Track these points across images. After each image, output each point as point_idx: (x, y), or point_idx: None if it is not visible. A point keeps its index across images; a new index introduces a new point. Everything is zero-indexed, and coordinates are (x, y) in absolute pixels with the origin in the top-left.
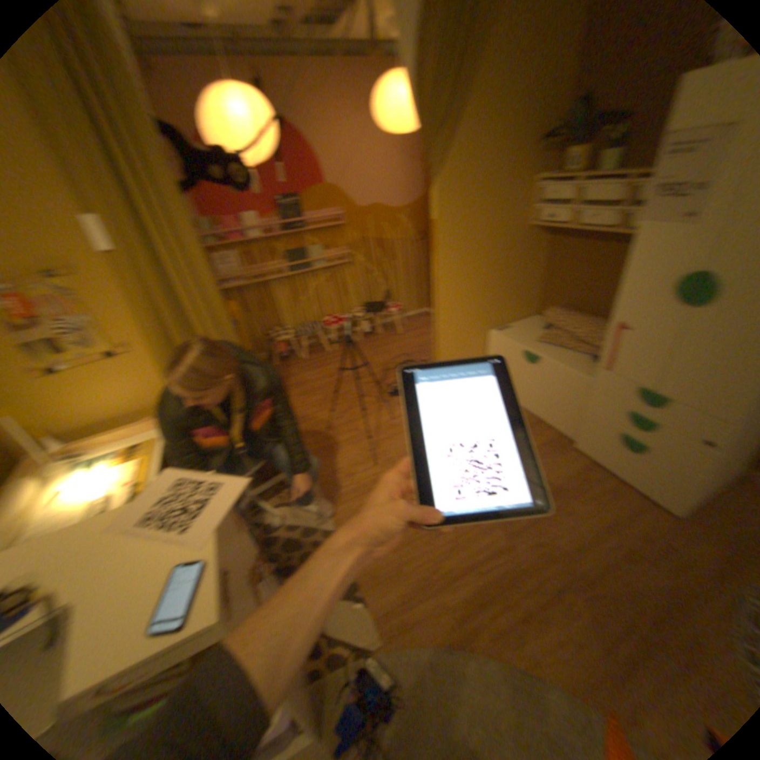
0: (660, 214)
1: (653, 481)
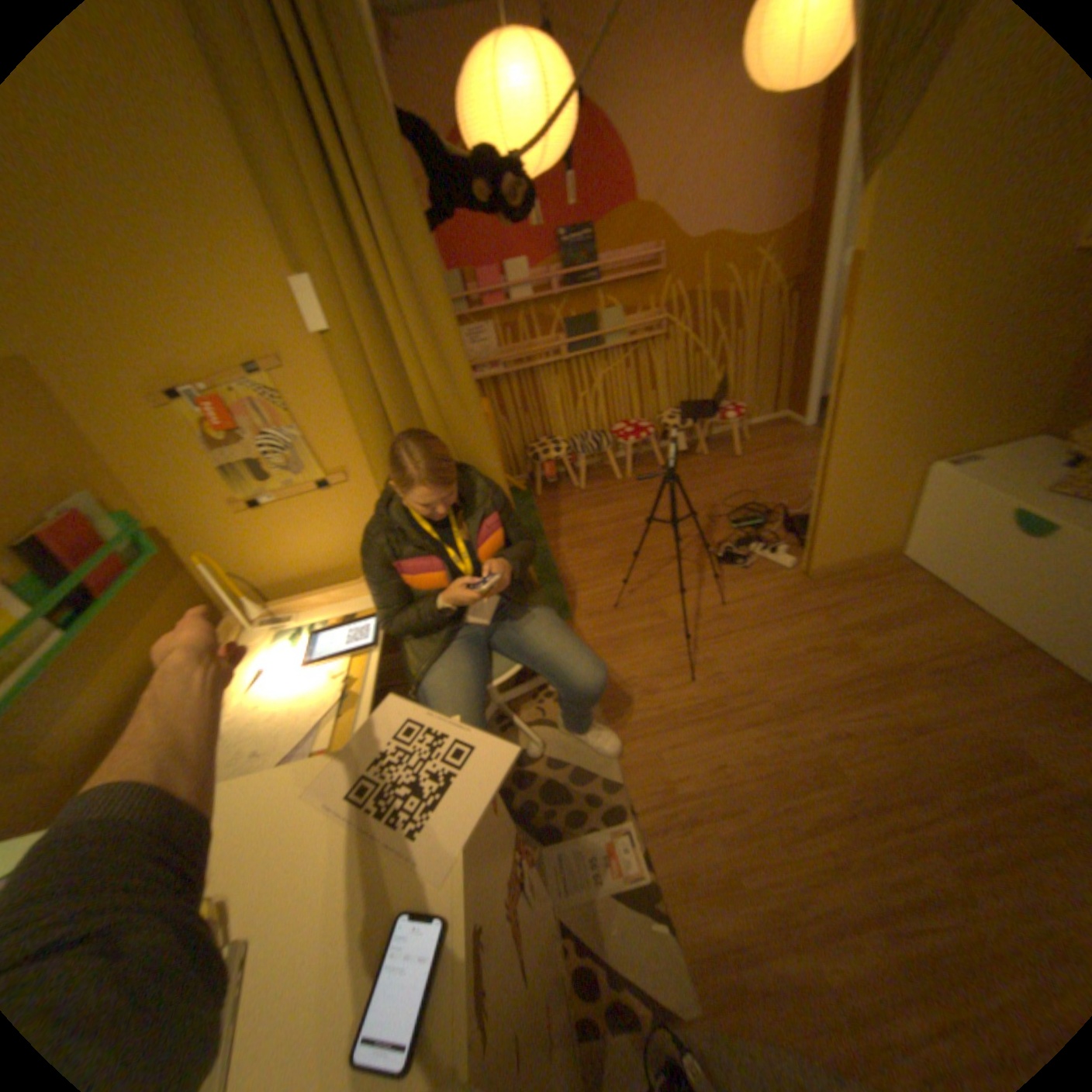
0: None
1: None
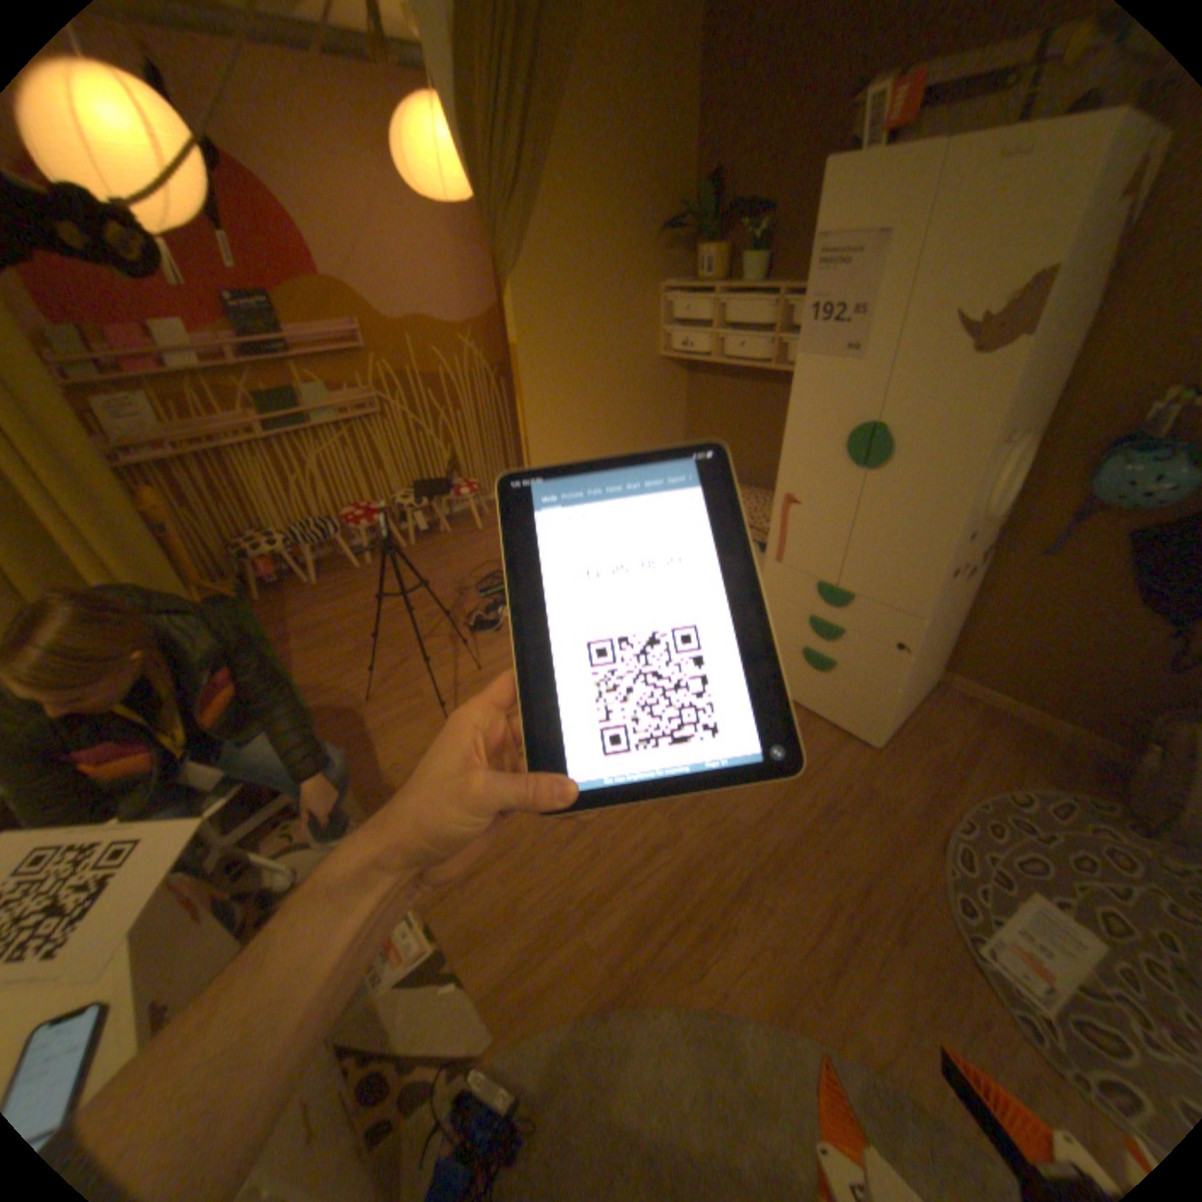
0: (820, 345)
1: (845, 706)
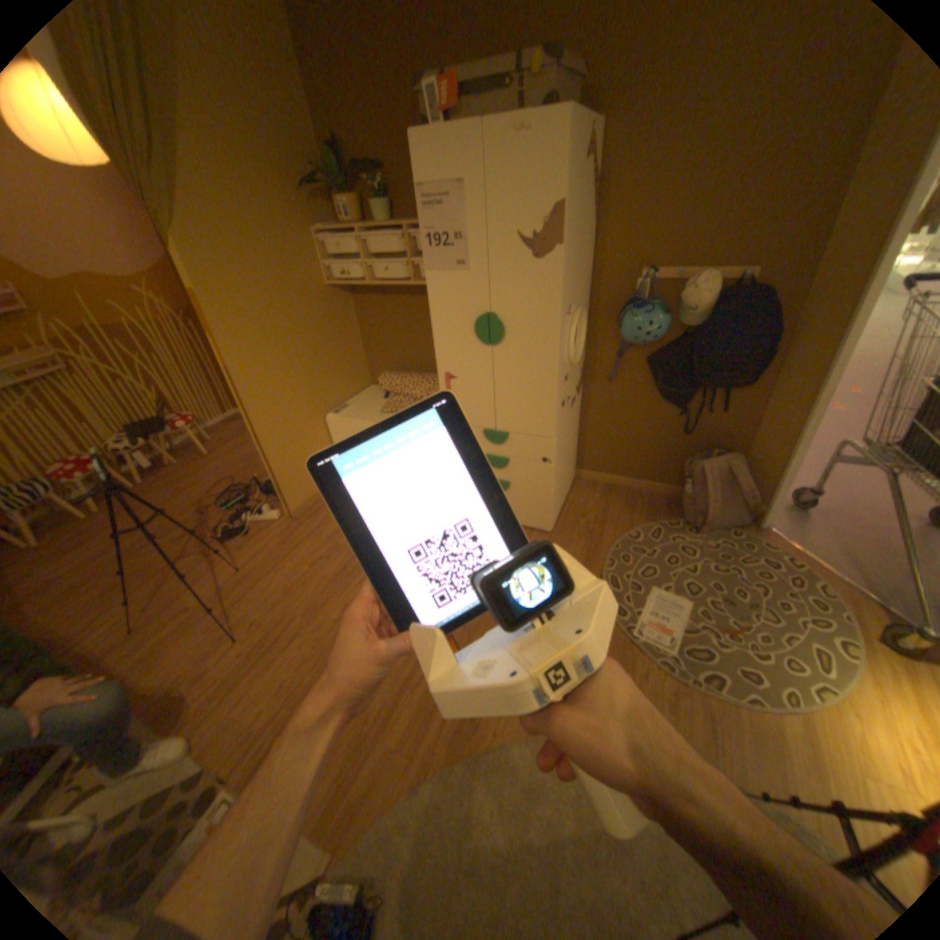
0: (440, 265)
1: (522, 510)
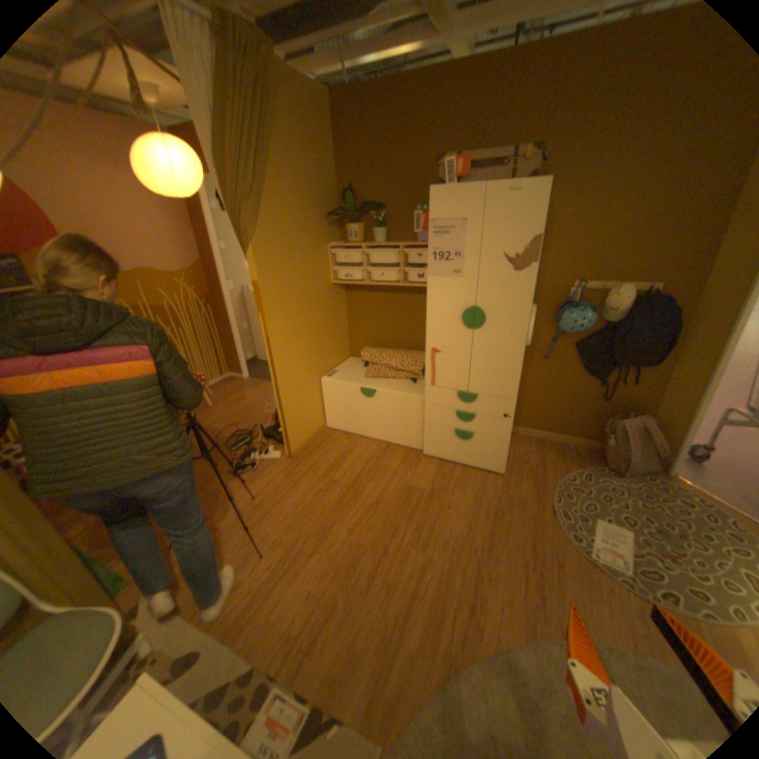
0: (433, 272)
1: (482, 456)
